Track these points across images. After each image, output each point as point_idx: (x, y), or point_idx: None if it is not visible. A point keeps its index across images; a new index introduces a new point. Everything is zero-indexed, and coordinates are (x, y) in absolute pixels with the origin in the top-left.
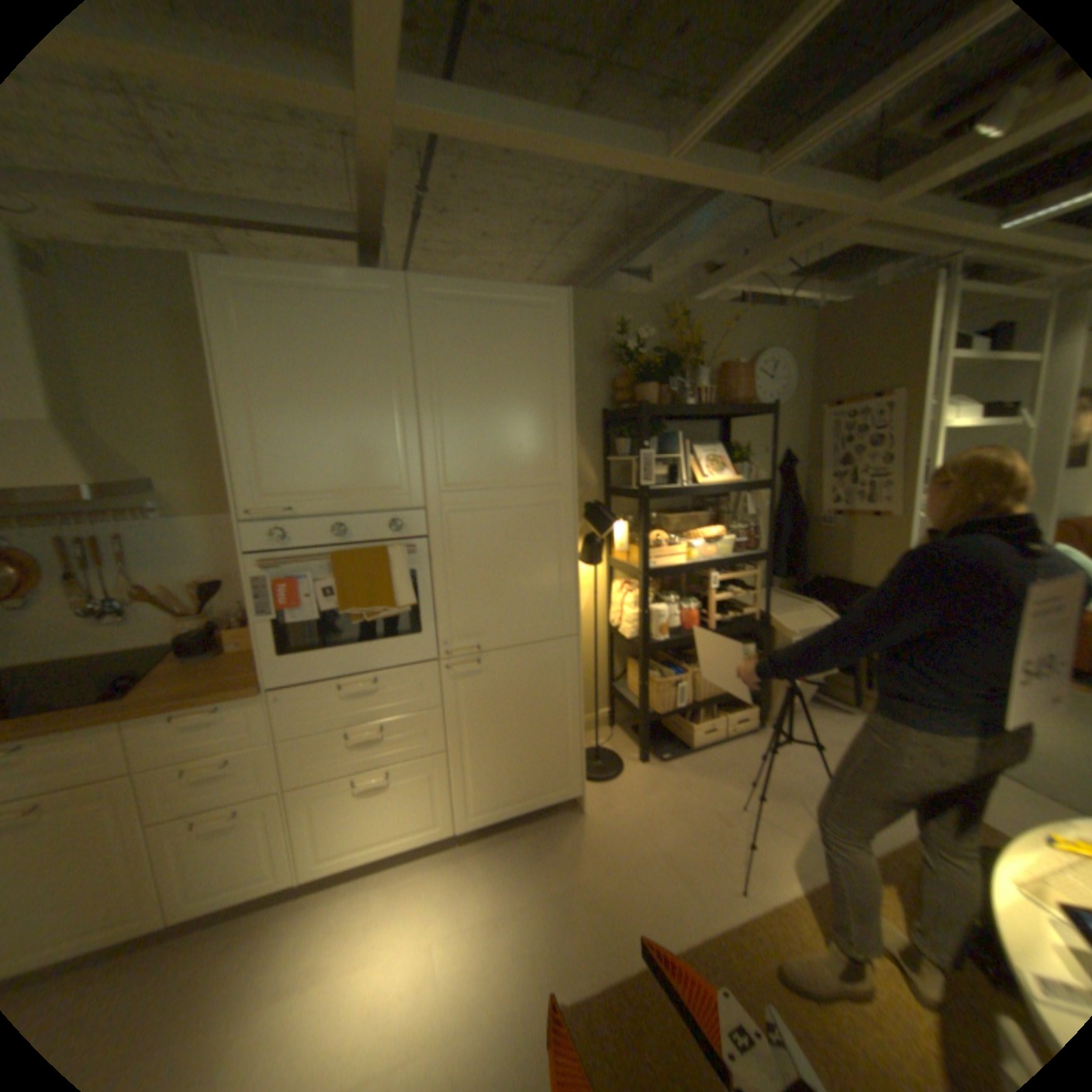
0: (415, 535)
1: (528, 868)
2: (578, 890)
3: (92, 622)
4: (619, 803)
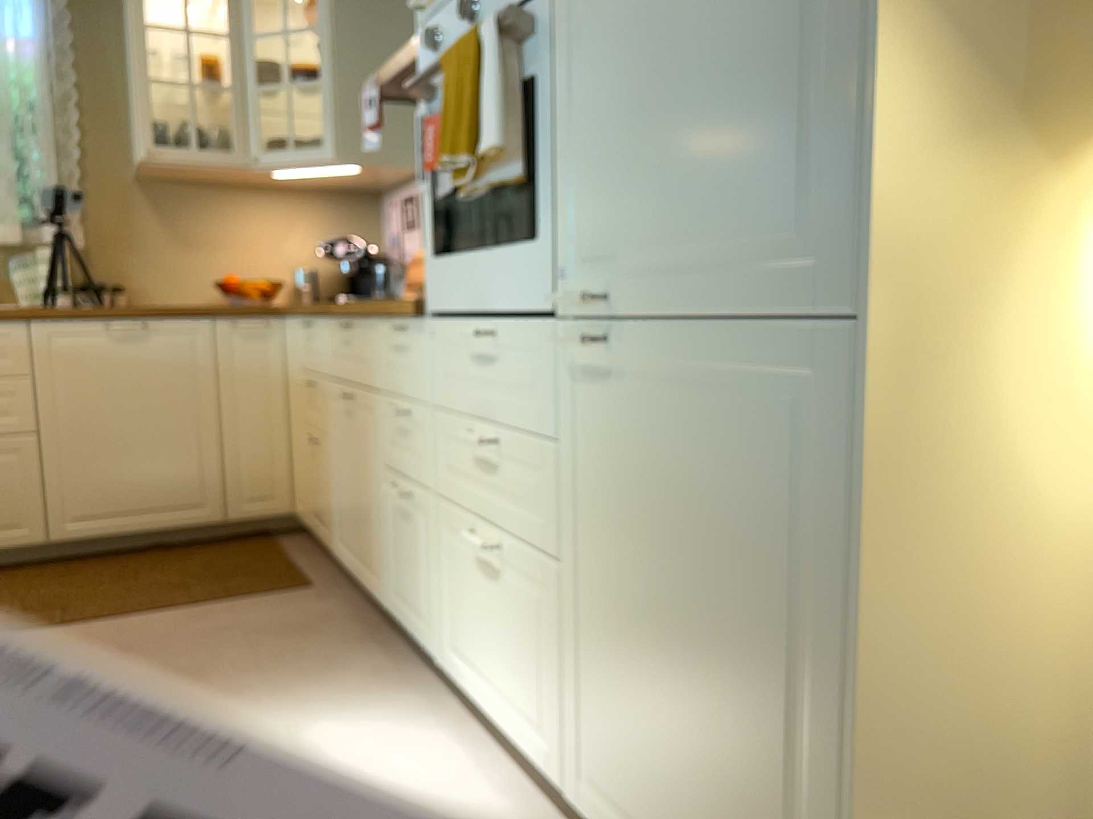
0: None
1: None
2: None
3: None
4: None
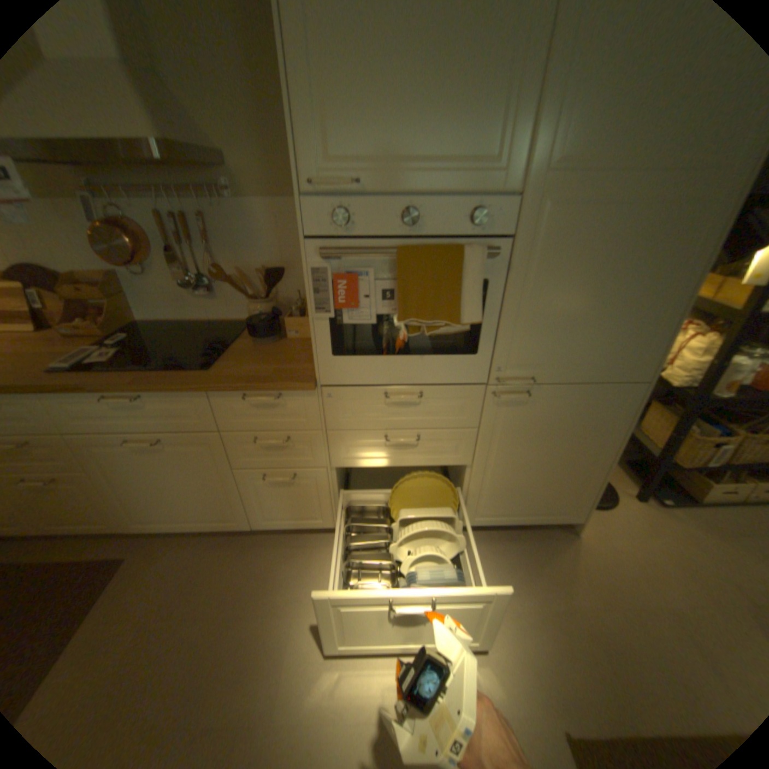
0: (495, 232)
1: (526, 573)
2: (577, 614)
3: (189, 291)
4: (616, 536)
